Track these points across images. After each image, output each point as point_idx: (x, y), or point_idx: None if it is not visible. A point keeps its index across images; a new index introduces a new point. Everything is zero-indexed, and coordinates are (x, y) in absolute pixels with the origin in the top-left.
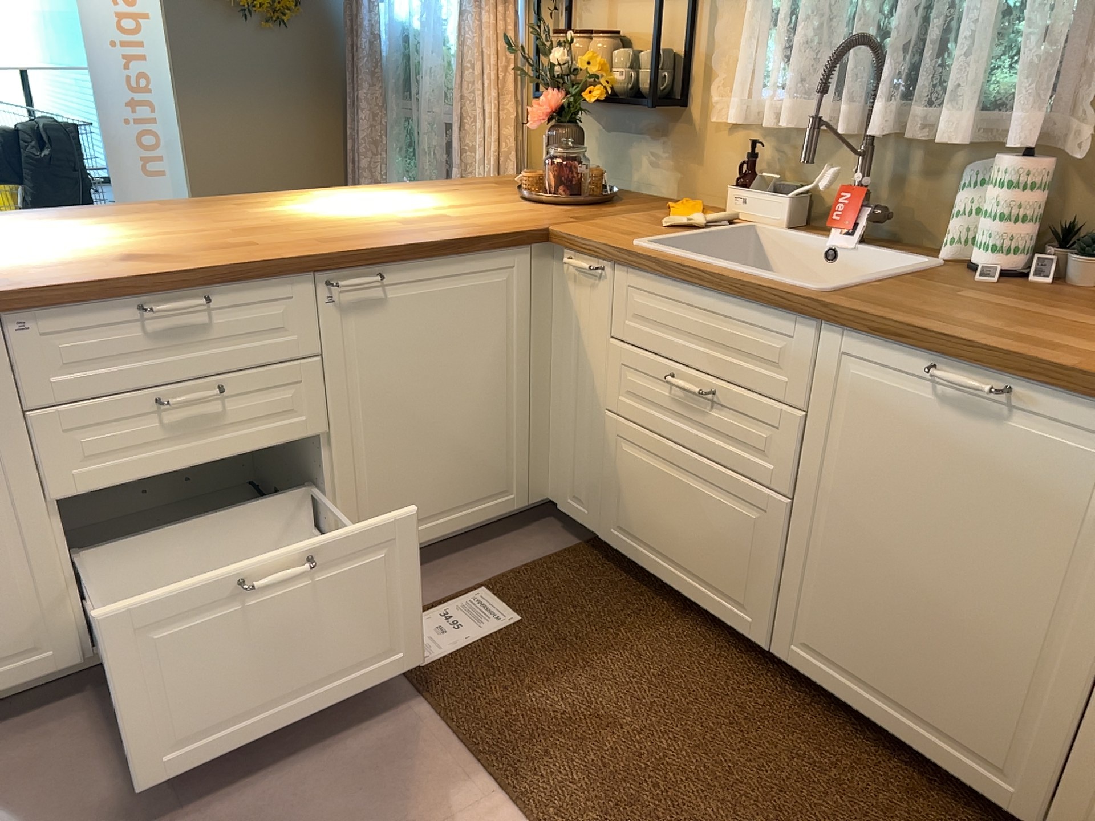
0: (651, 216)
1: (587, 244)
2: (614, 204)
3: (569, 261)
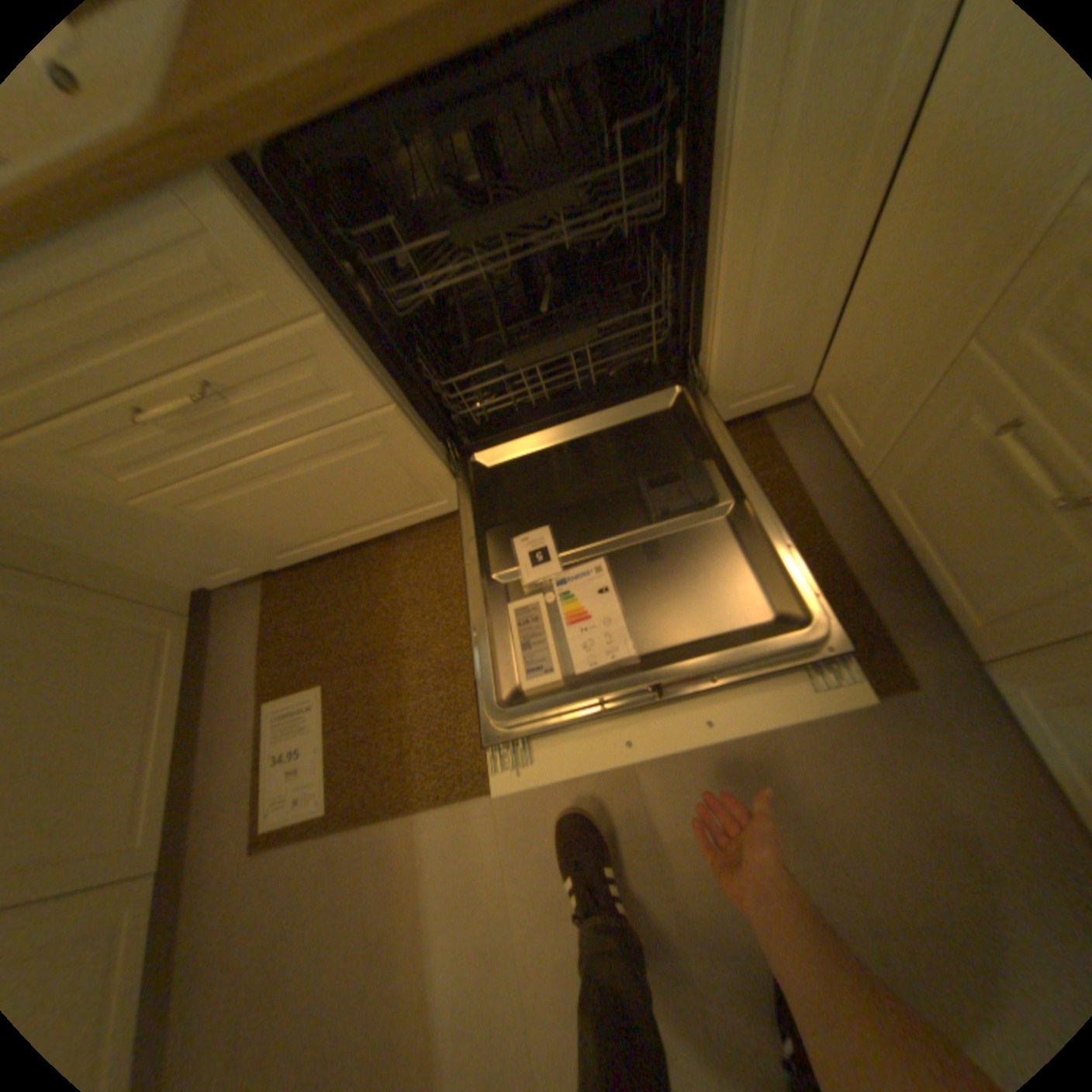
0: None
1: None
2: None
3: None
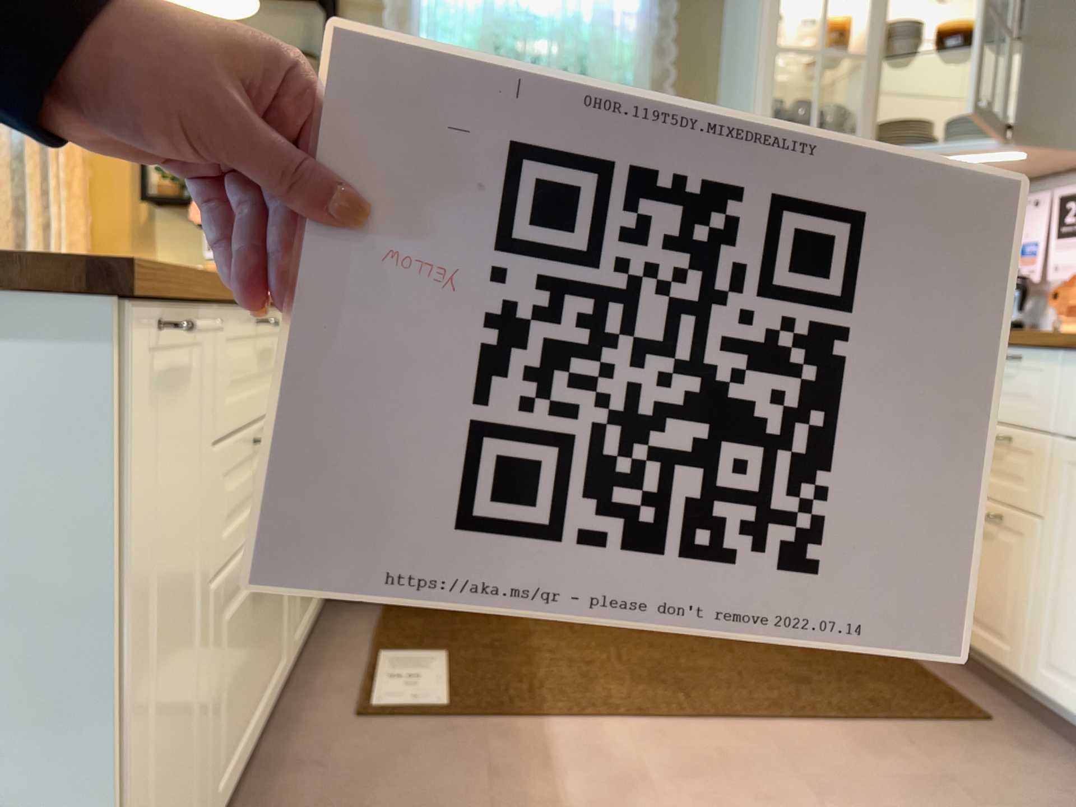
0: None
1: None
2: None
3: None
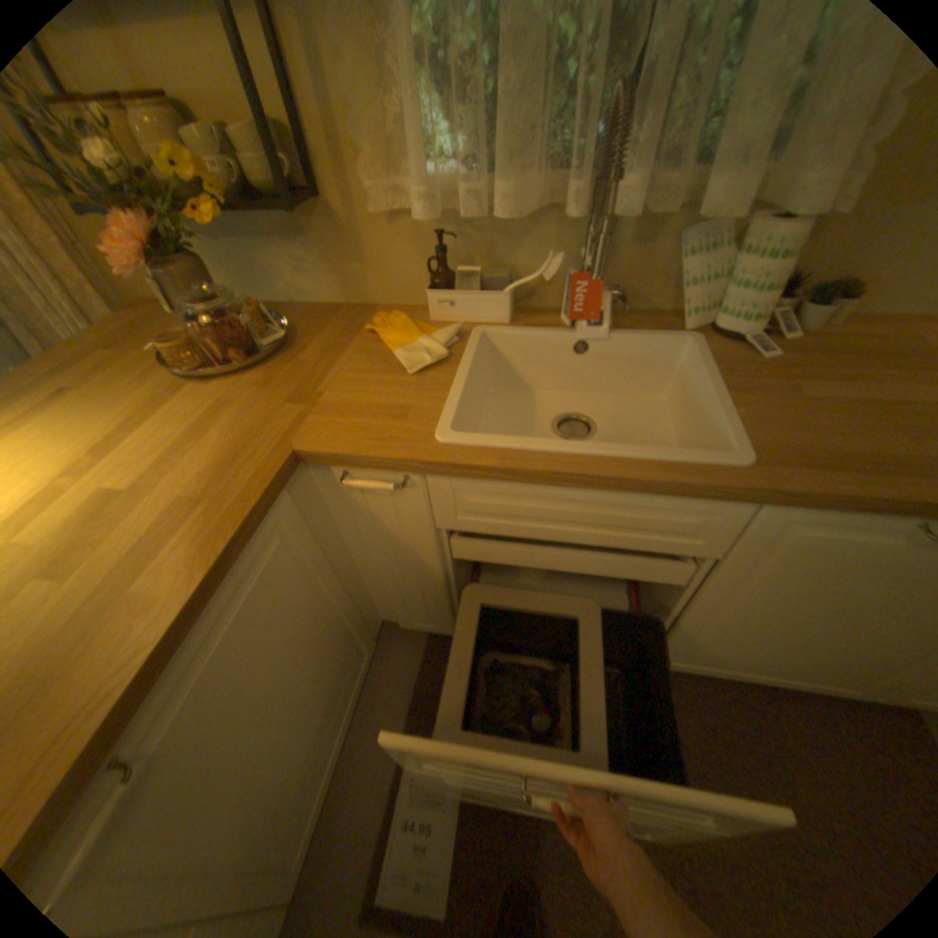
0: (368, 352)
1: (376, 460)
2: (298, 339)
3: (355, 483)
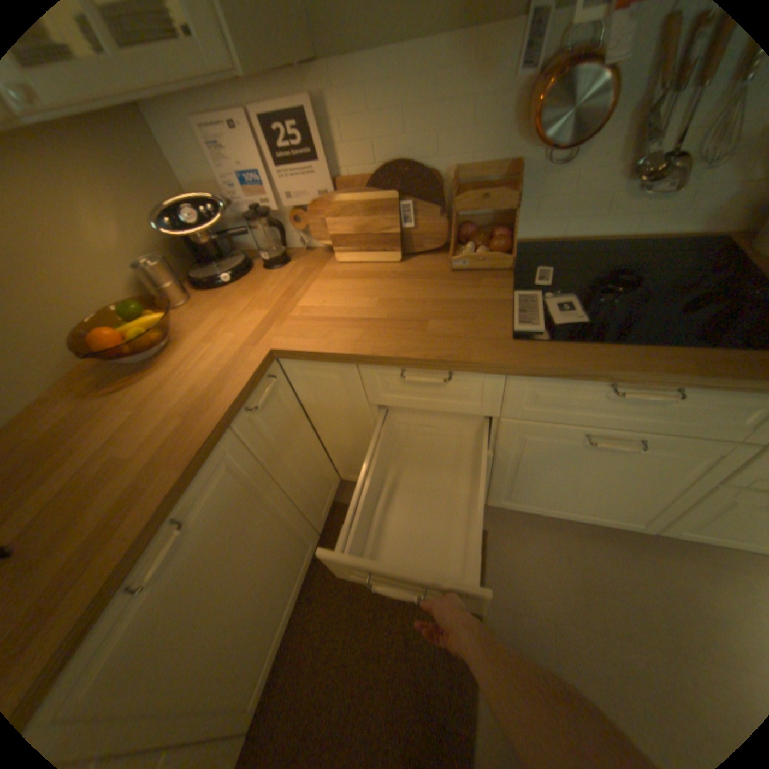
0: None
1: None
2: None
3: None
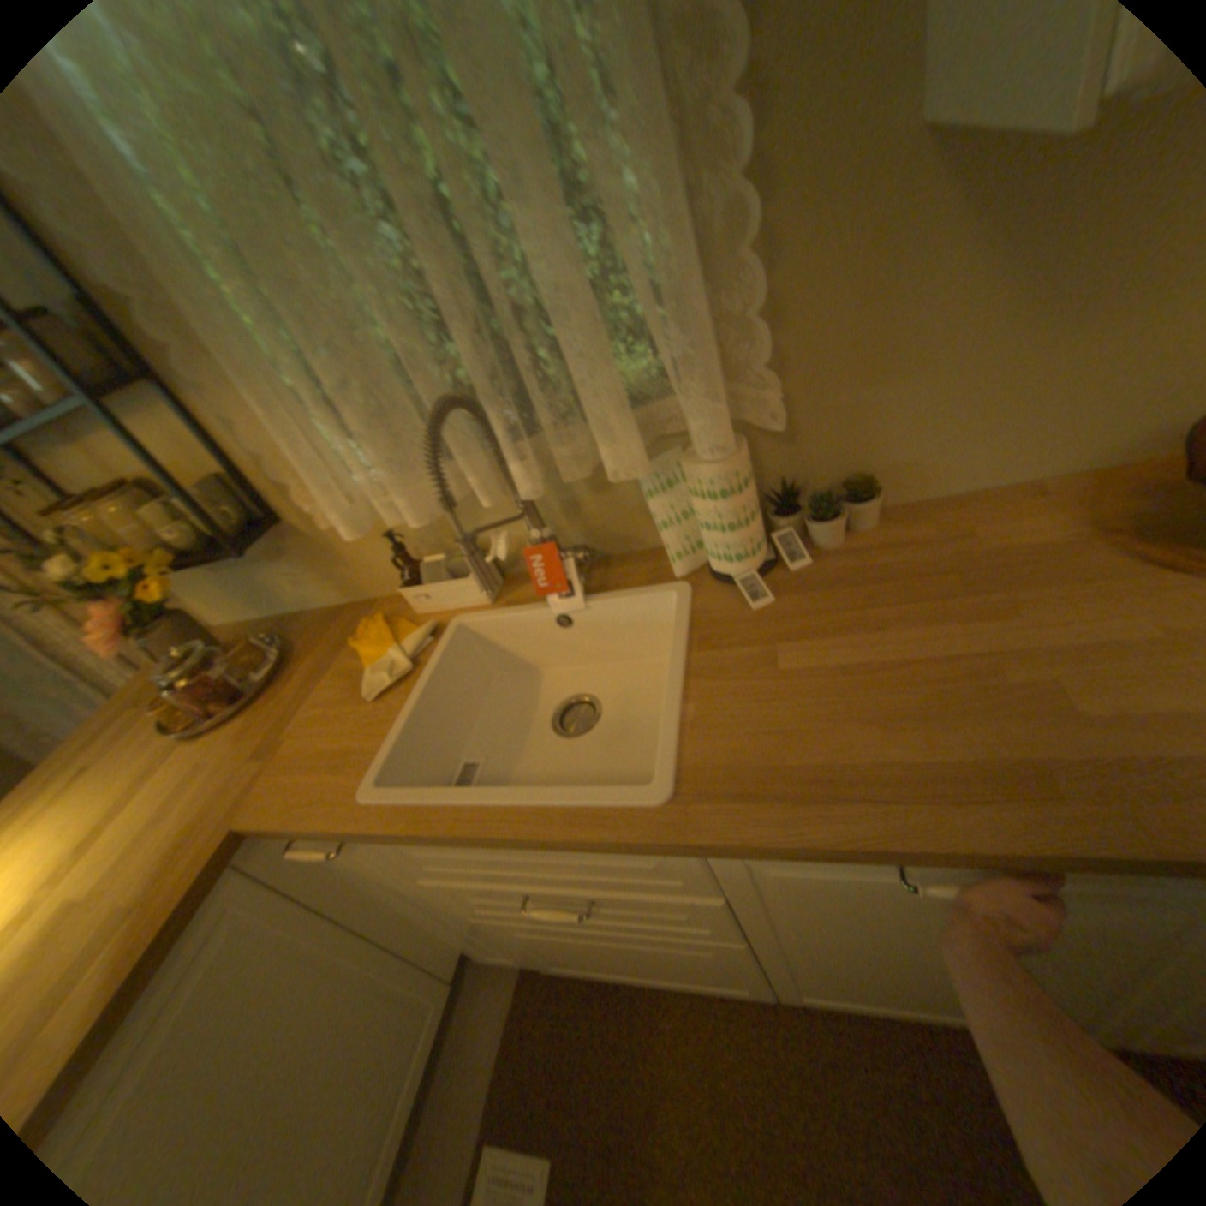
0: (340, 675)
1: (296, 837)
2: (285, 667)
3: (291, 860)
